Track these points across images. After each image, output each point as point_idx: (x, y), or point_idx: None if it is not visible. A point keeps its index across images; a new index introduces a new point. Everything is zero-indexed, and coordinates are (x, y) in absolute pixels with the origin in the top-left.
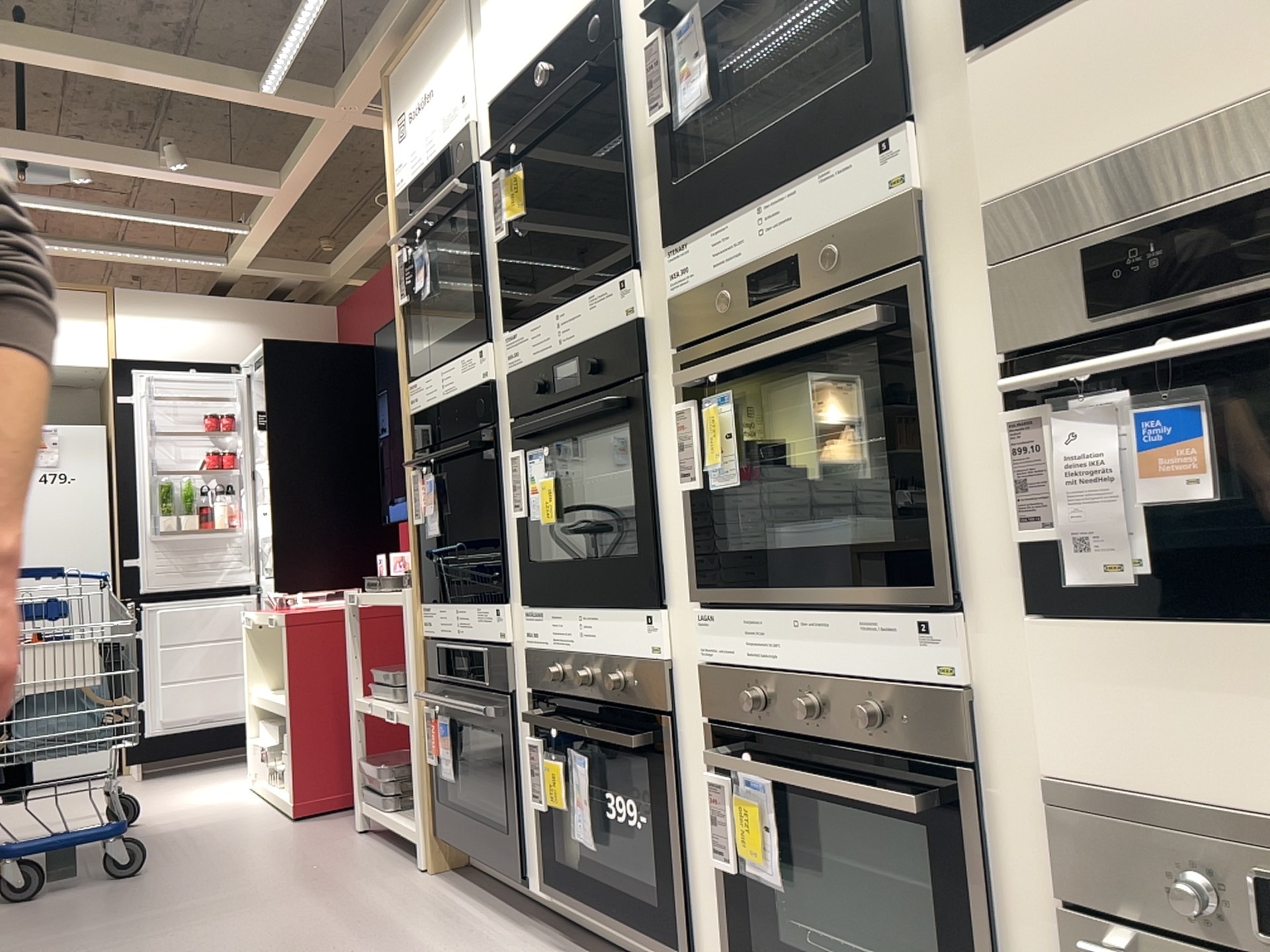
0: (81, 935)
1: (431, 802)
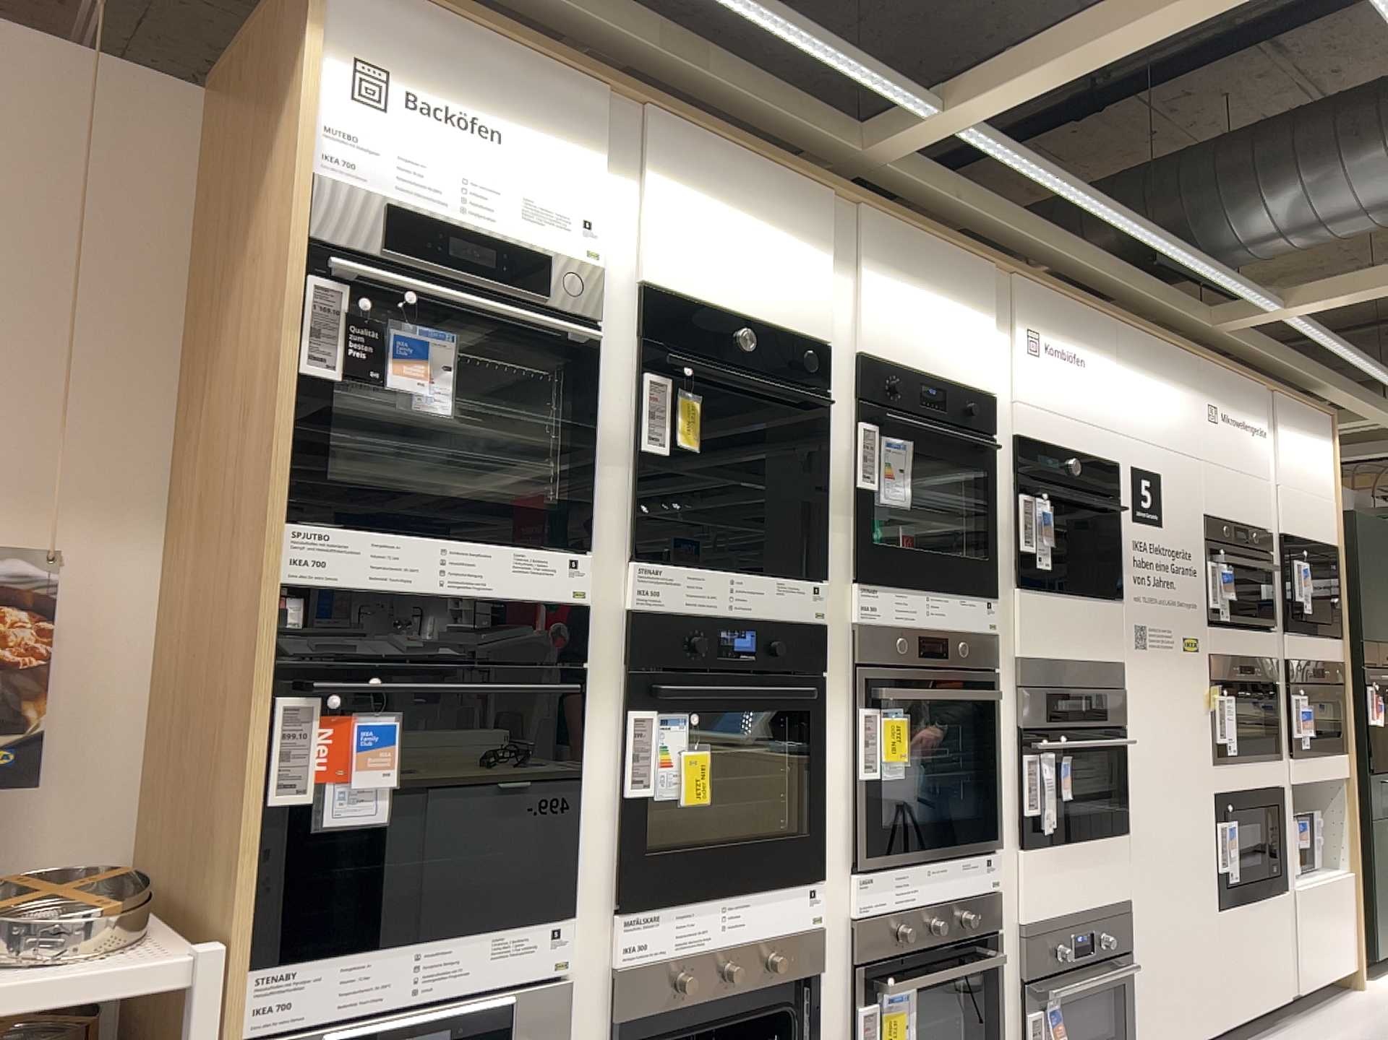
0: None
1: None
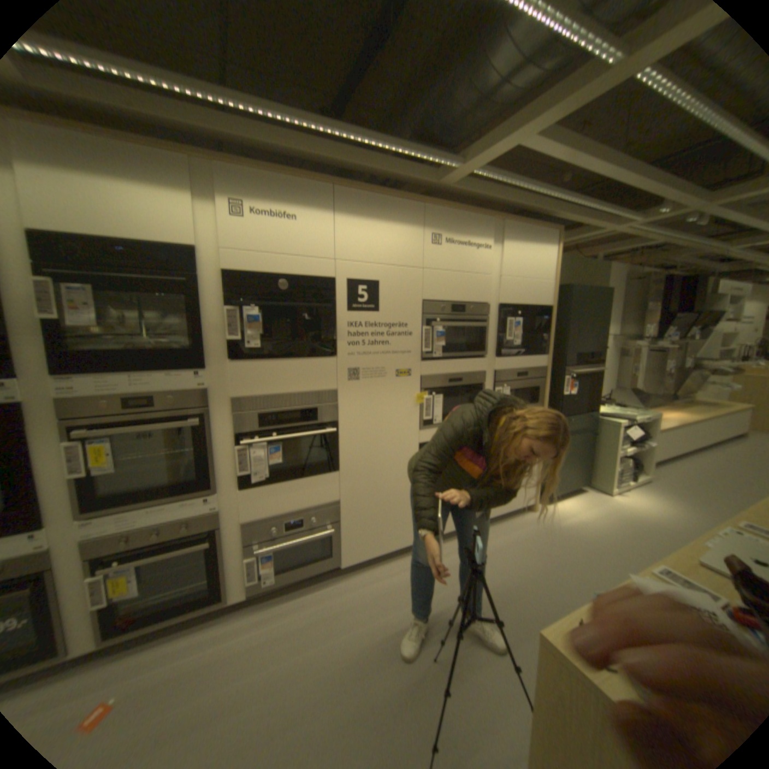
0: None
1: None
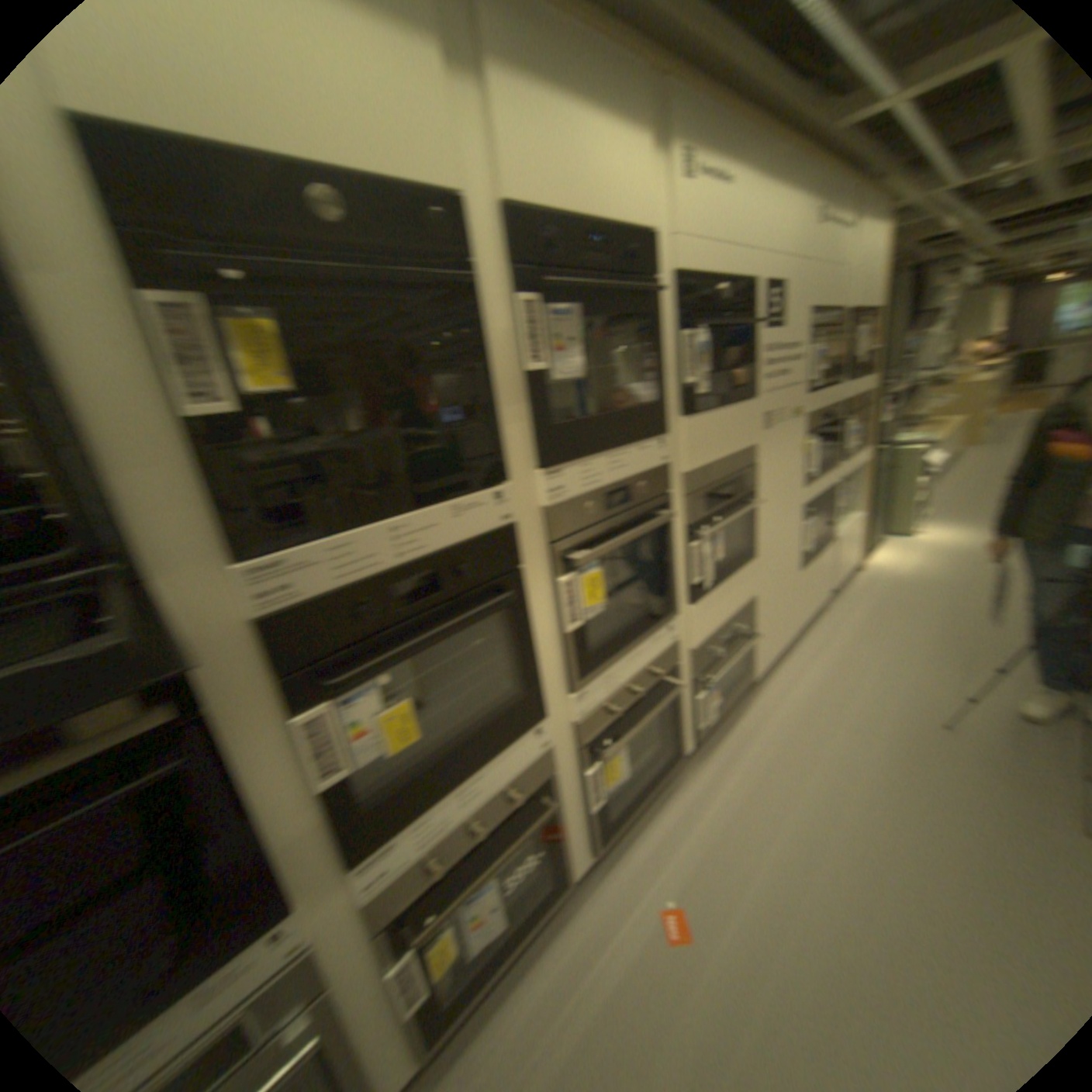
0: None
1: None
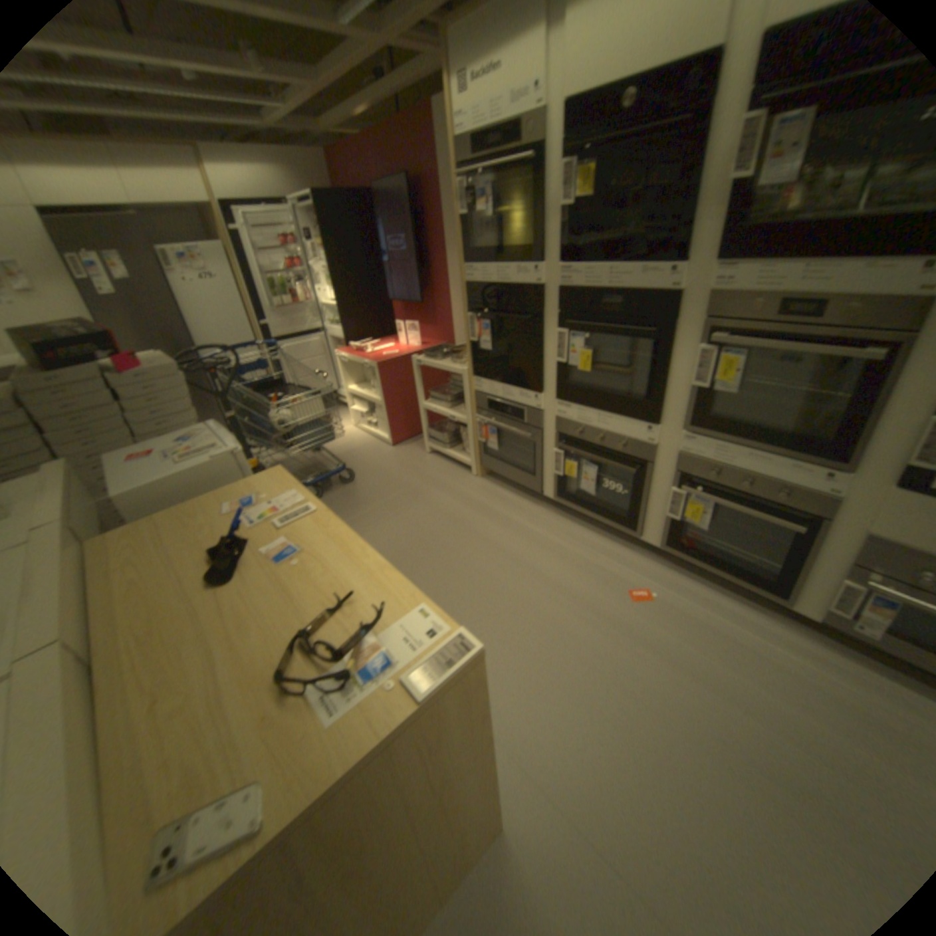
0: (361, 519)
1: (479, 456)
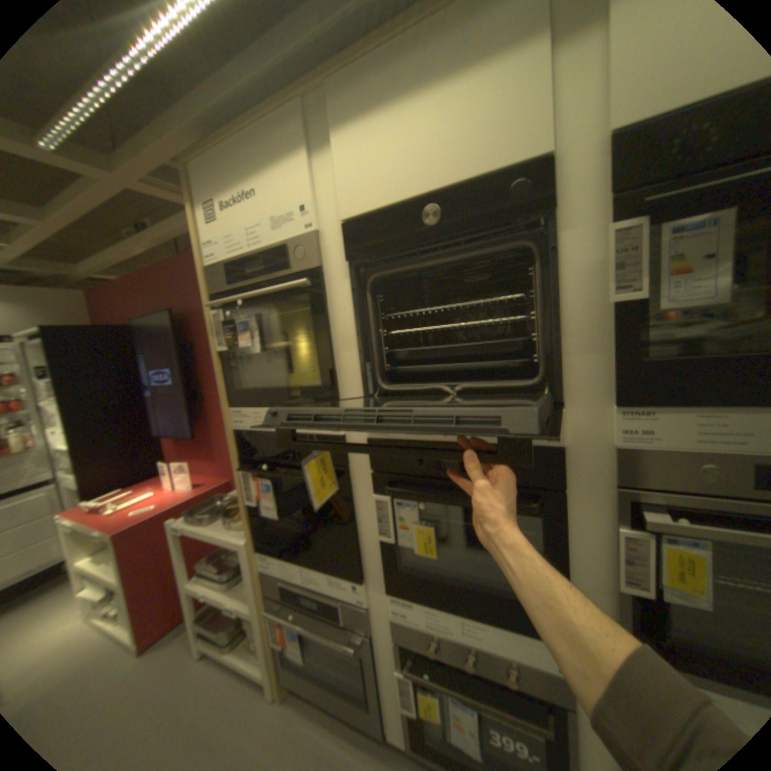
0: None
1: (276, 667)
